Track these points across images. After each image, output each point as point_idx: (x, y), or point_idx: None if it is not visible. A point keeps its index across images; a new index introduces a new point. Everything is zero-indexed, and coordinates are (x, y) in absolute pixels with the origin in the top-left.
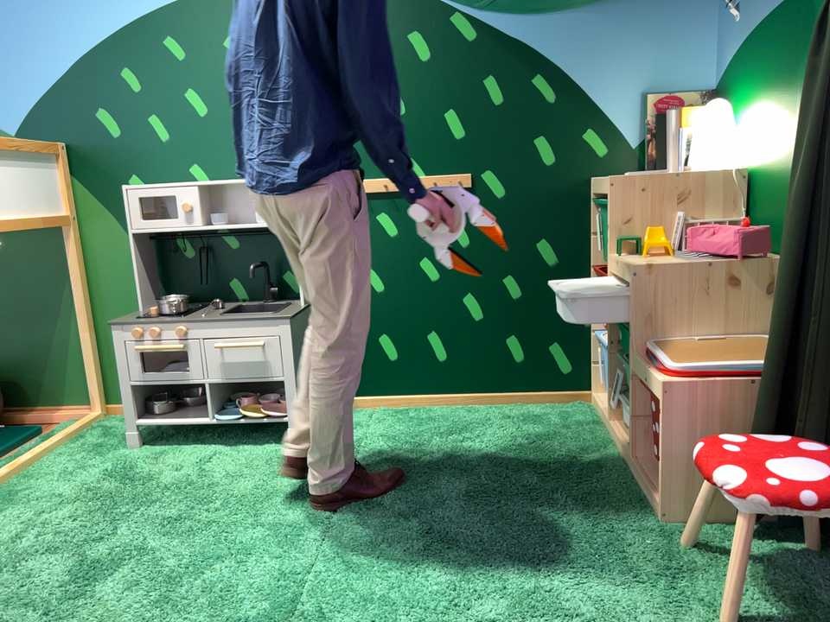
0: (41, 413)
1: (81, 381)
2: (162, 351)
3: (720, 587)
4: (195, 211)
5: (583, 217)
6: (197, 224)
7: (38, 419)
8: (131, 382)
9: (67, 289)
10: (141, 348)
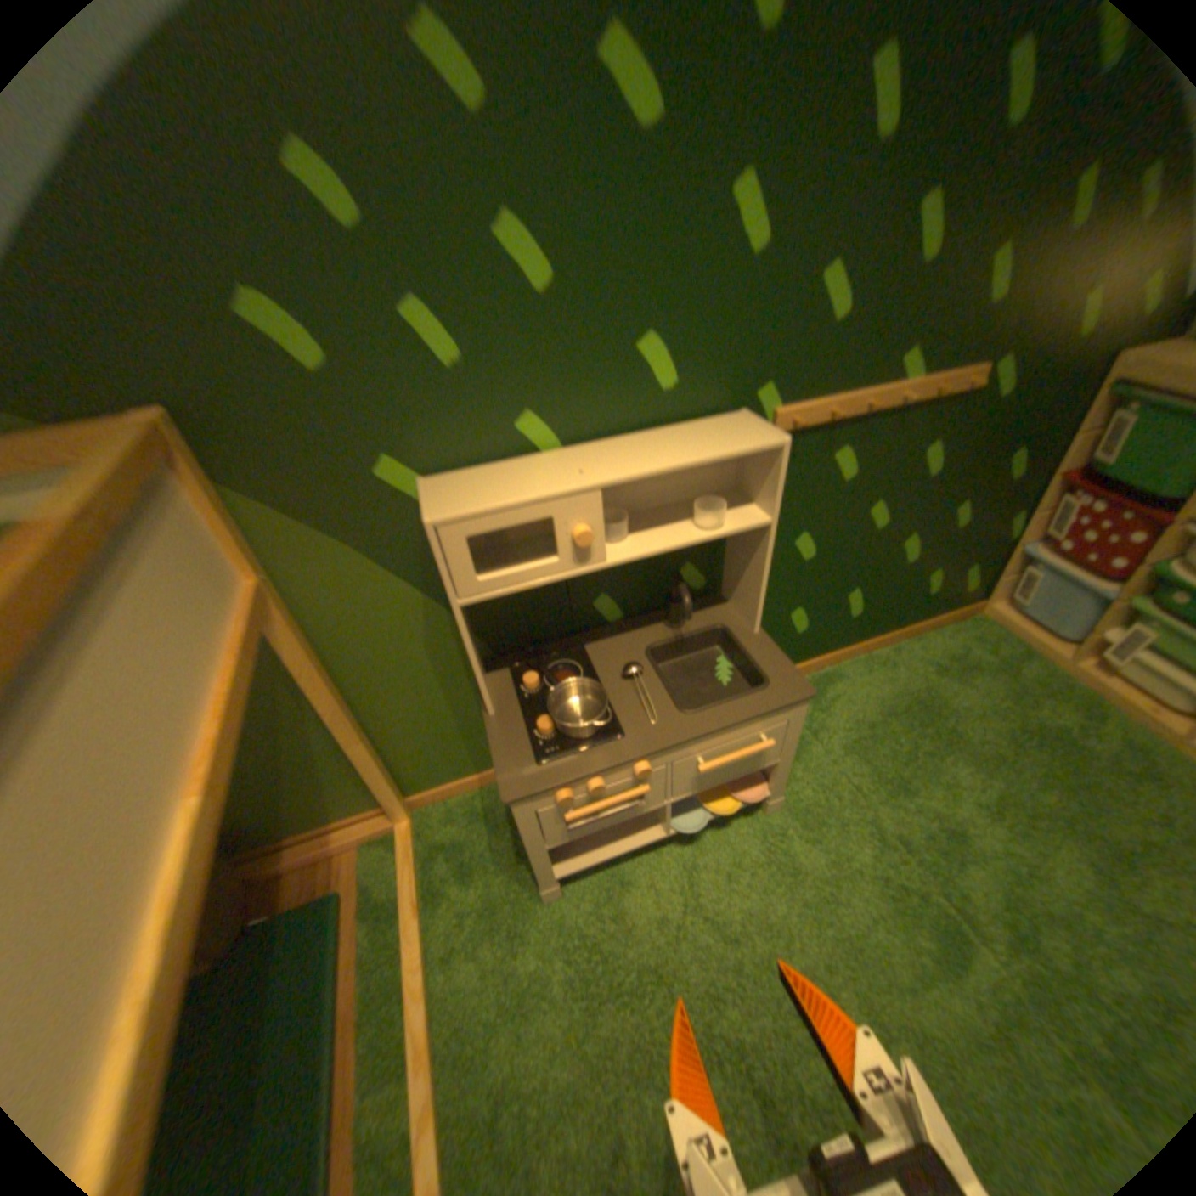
0: (304, 853)
1: (355, 790)
2: (614, 806)
3: None
4: (599, 540)
5: (1080, 412)
6: (600, 561)
7: (306, 862)
8: (551, 846)
9: (286, 691)
10: (580, 816)
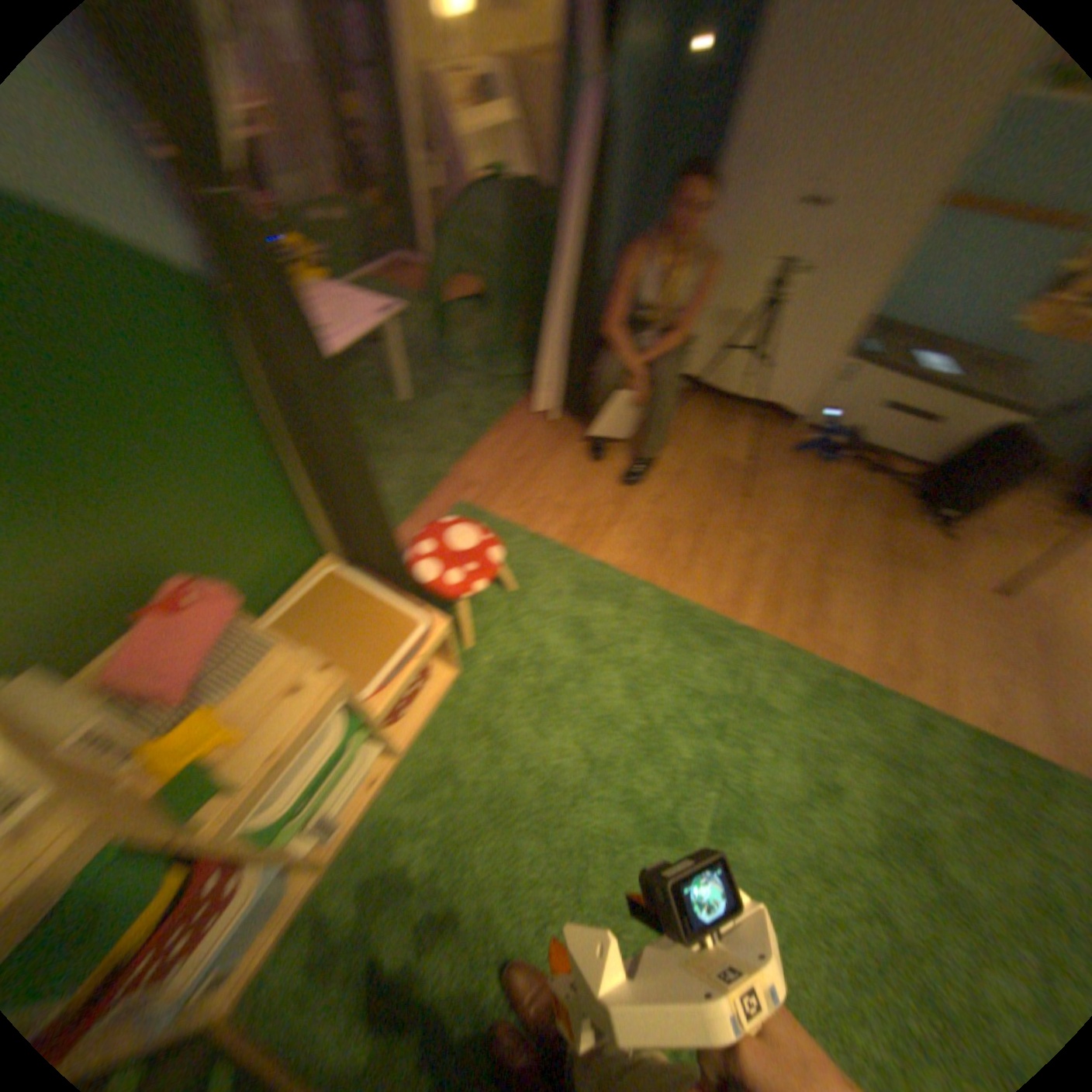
0: None
1: None
2: None
3: (506, 591)
4: None
5: None
6: None
7: None
8: None
9: None
10: None
